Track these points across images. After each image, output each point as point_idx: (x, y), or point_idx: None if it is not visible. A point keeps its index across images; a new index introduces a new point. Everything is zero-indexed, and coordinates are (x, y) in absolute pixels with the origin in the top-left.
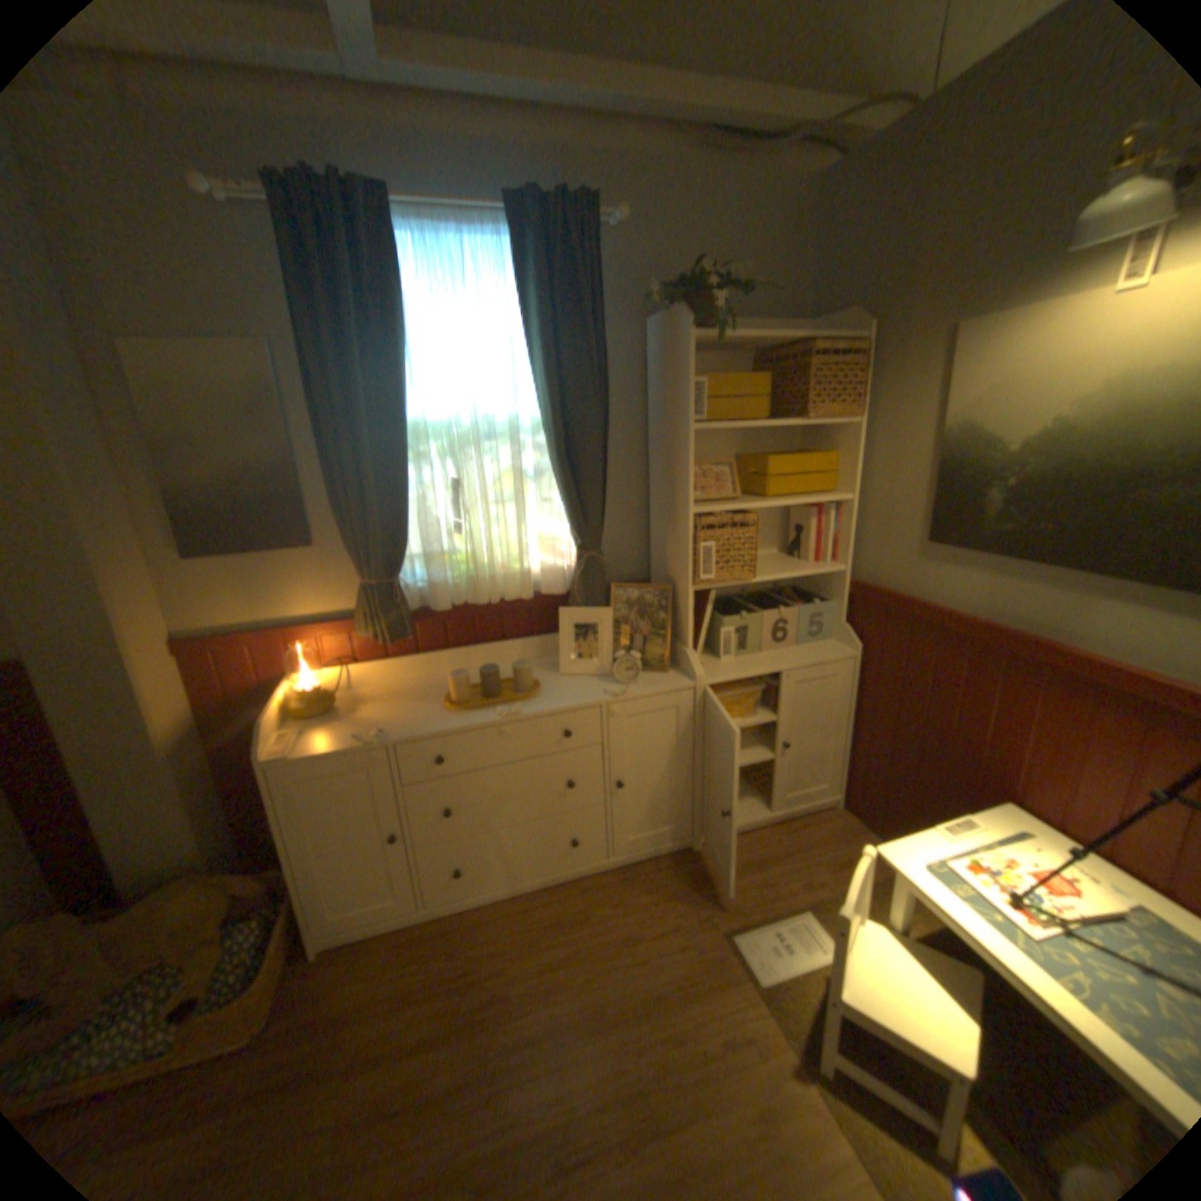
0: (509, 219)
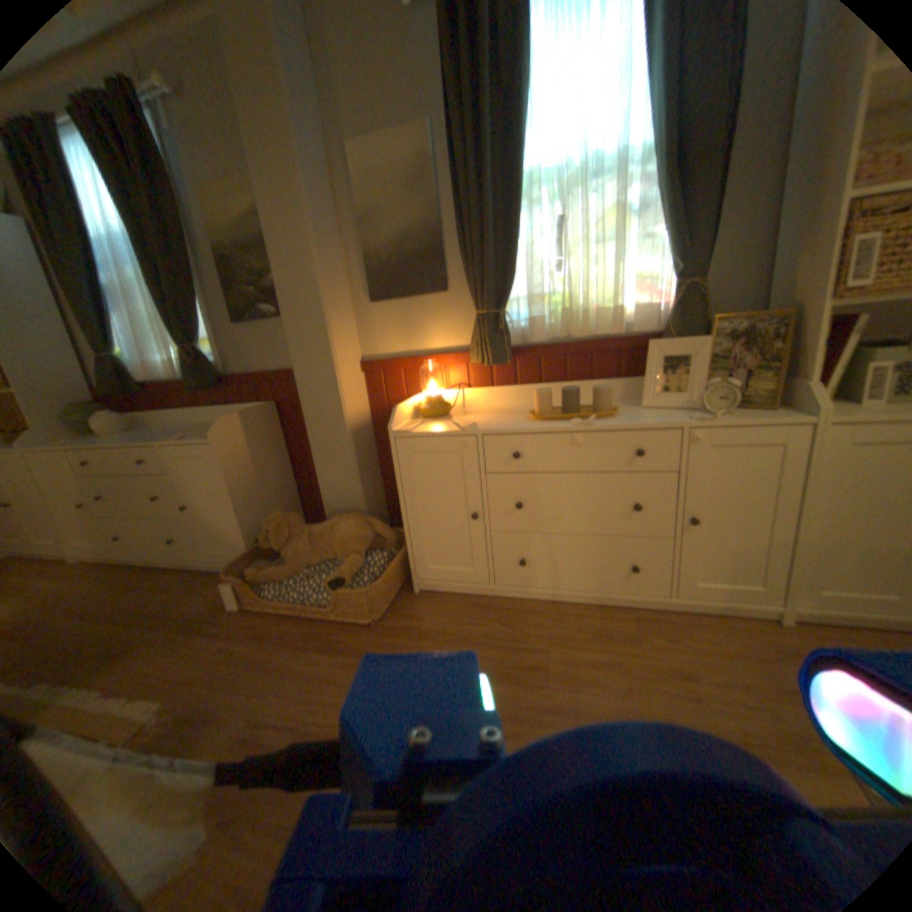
0: None
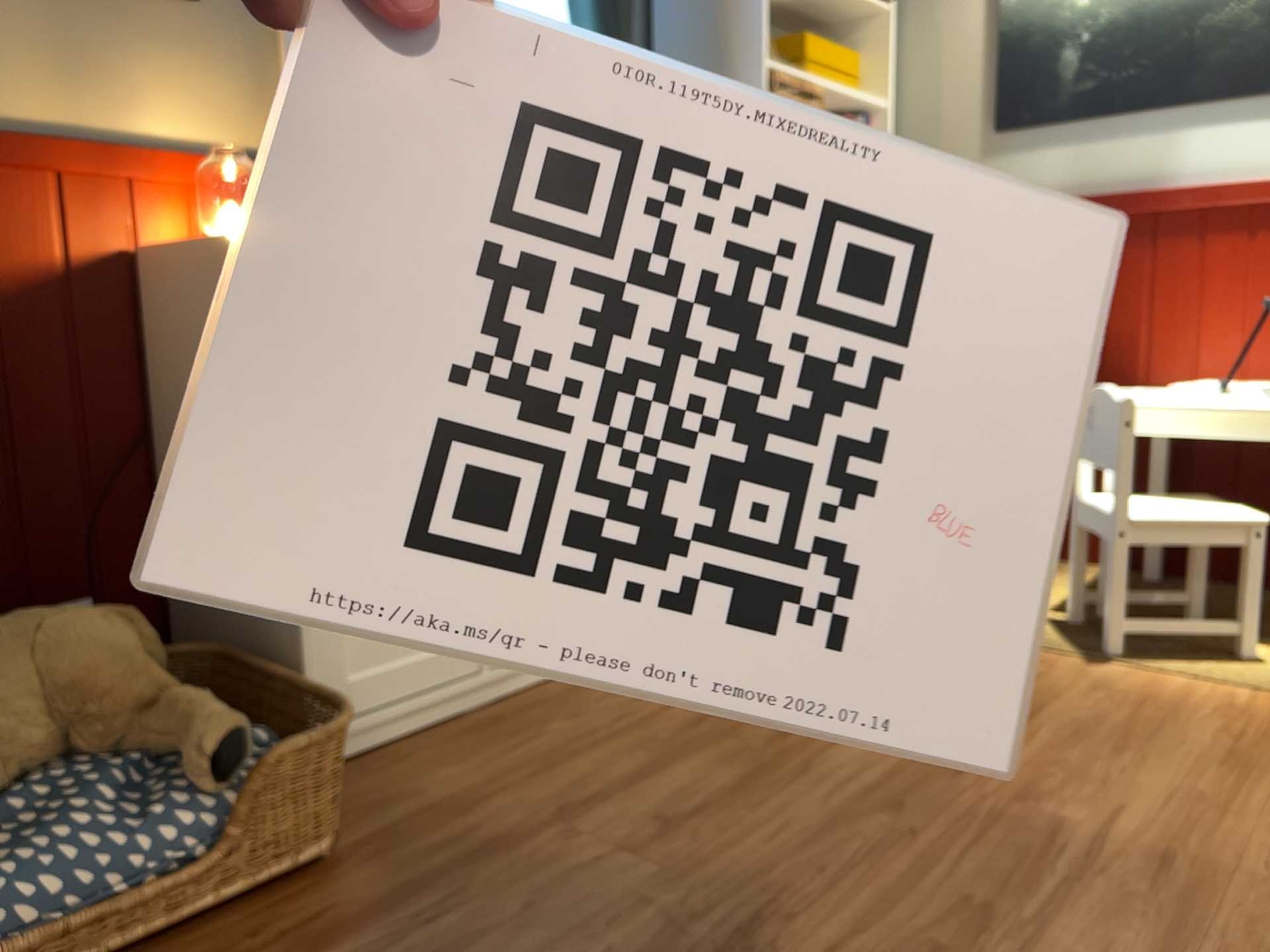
0: None
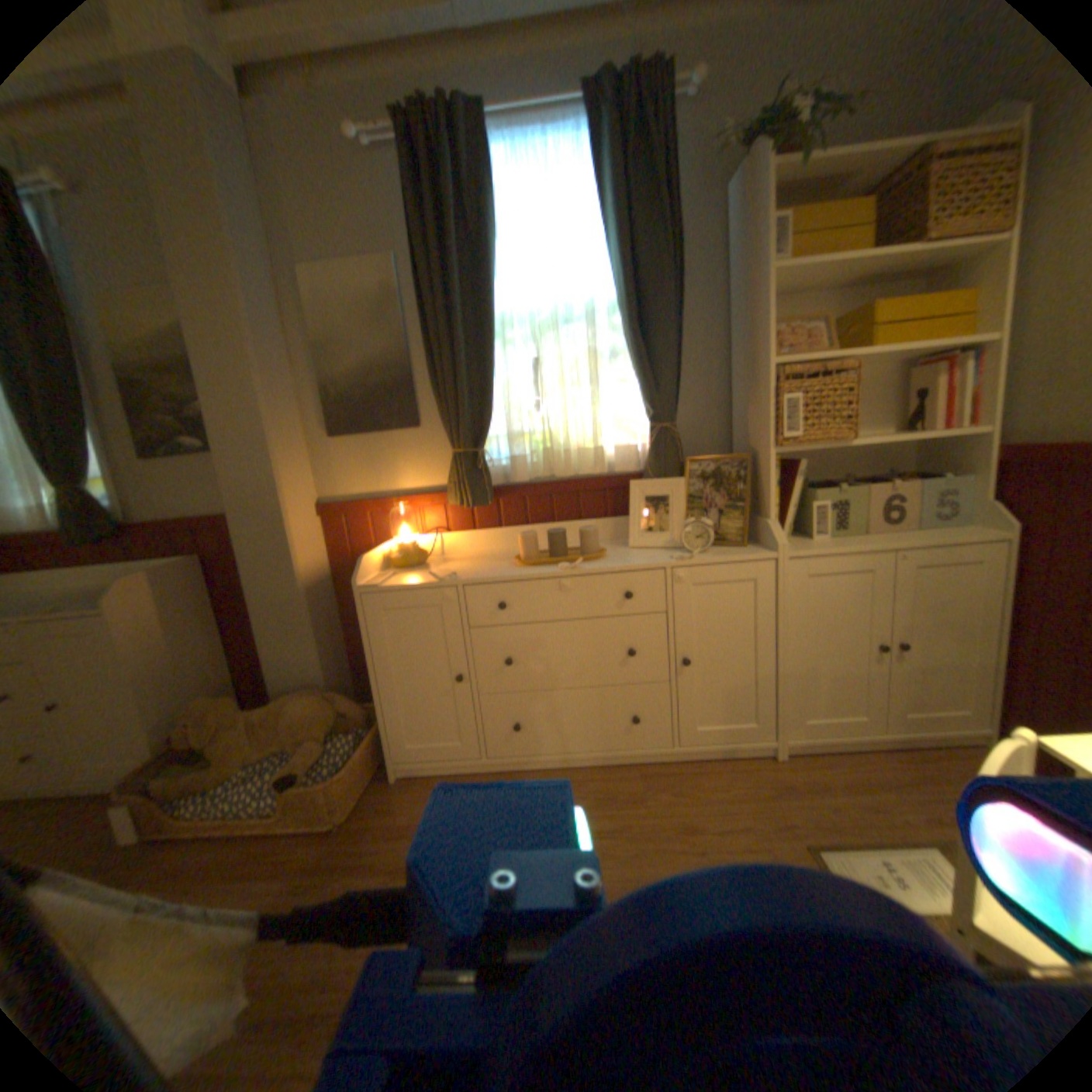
0: (590, 110)
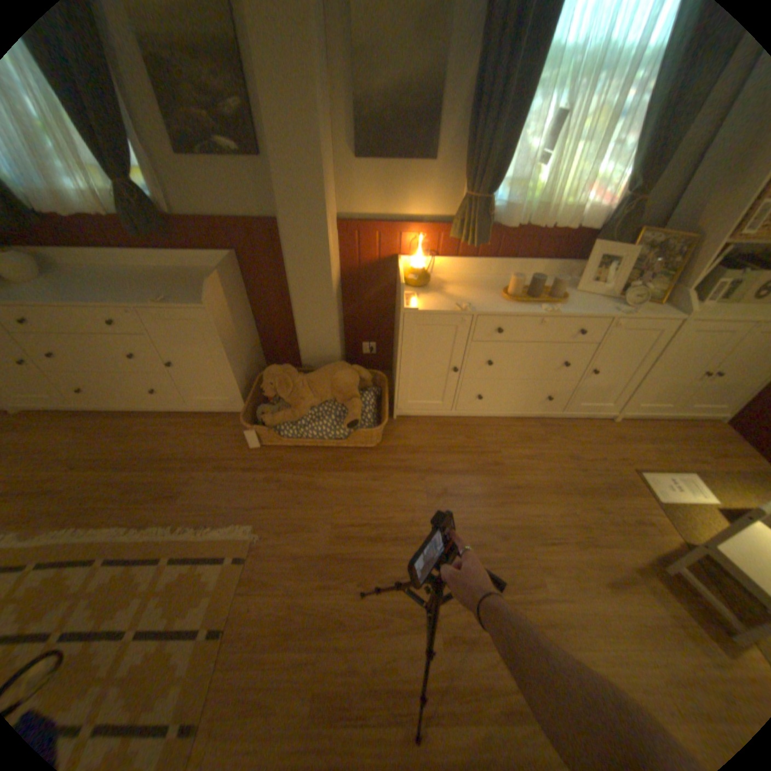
0: None
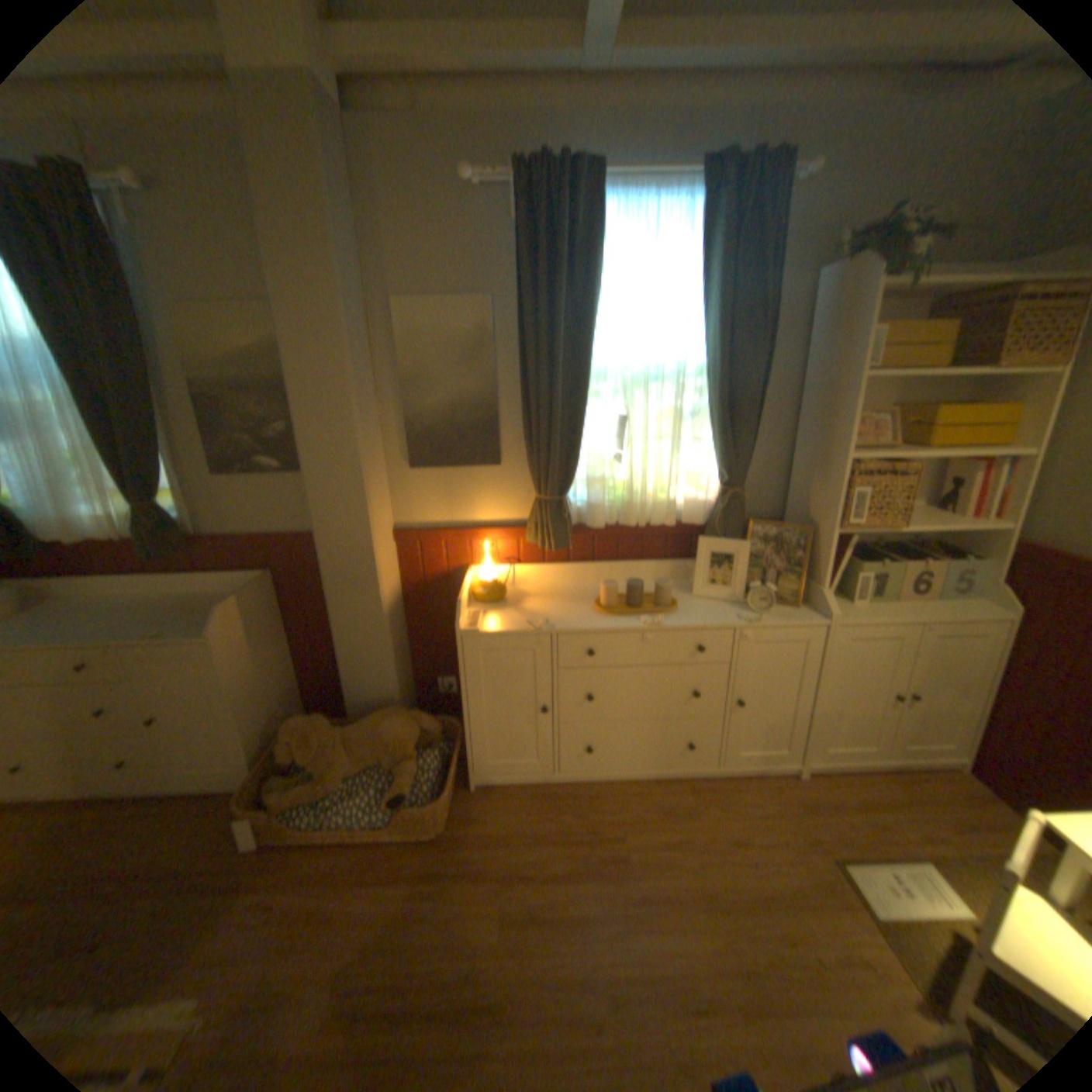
0: (703, 181)
